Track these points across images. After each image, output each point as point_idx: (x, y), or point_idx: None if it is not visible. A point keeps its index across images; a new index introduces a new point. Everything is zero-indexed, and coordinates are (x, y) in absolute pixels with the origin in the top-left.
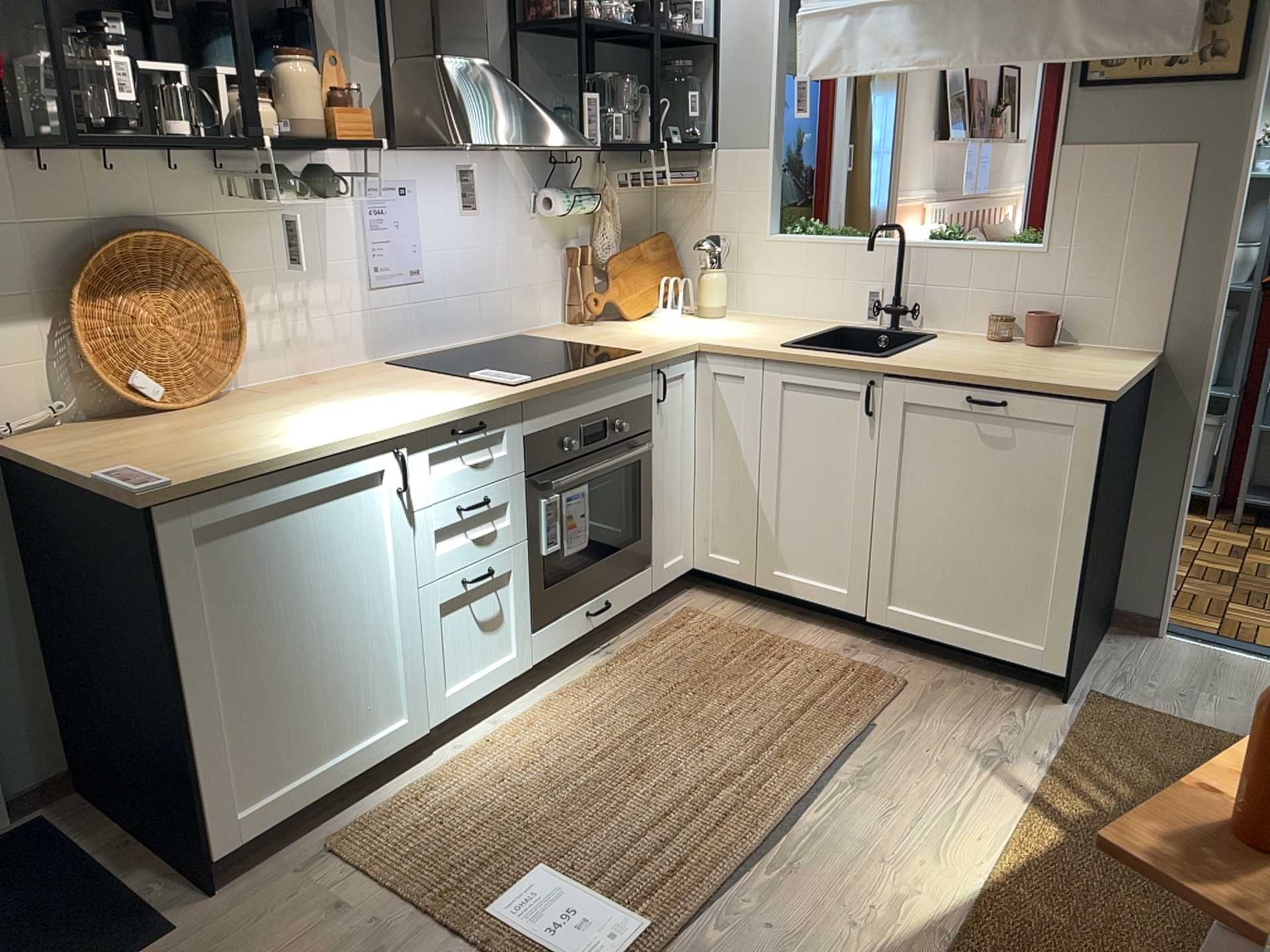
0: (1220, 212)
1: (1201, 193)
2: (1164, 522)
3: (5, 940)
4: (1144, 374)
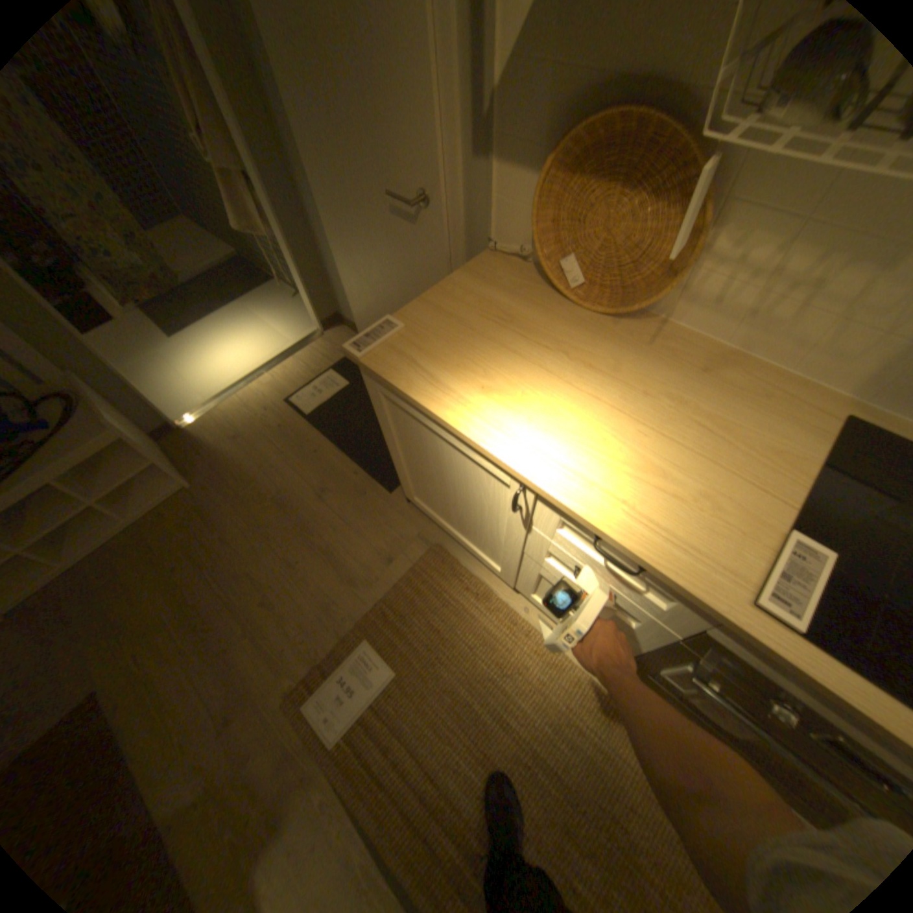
0: None
1: None
2: None
3: None
4: None
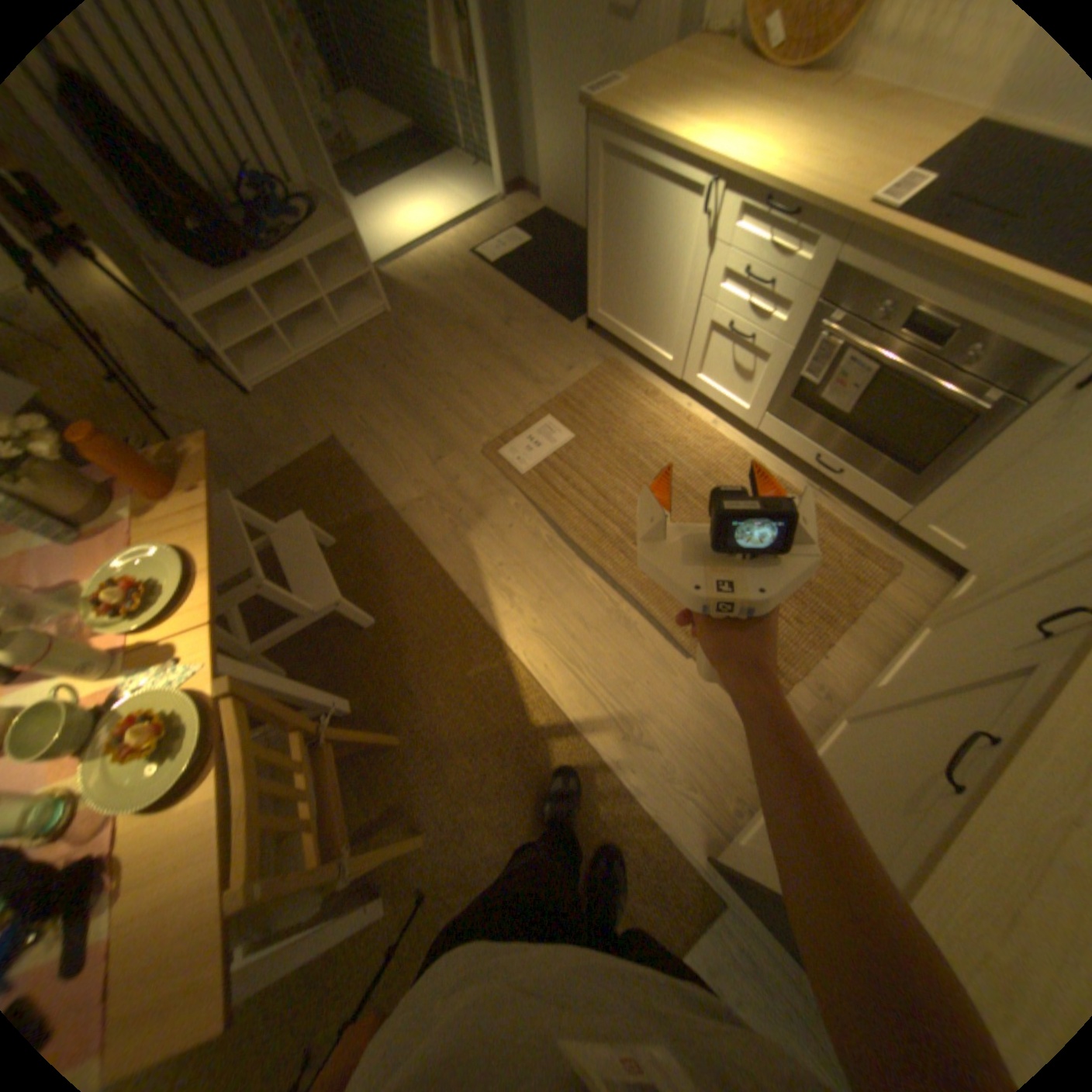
0: None
1: None
2: None
3: (576, 282)
4: None
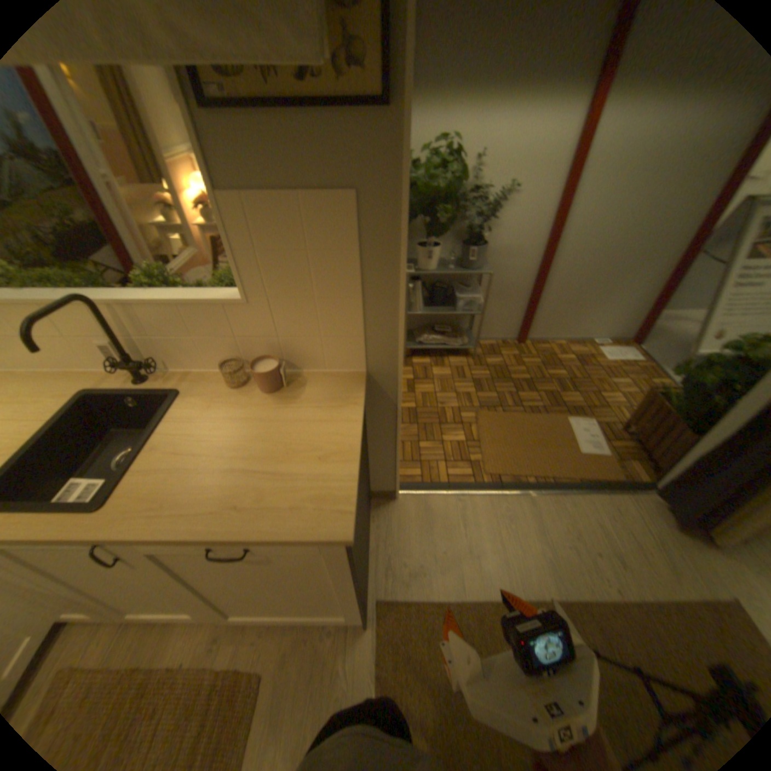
0: (389, 262)
1: (370, 245)
2: (387, 455)
3: None
4: (361, 423)
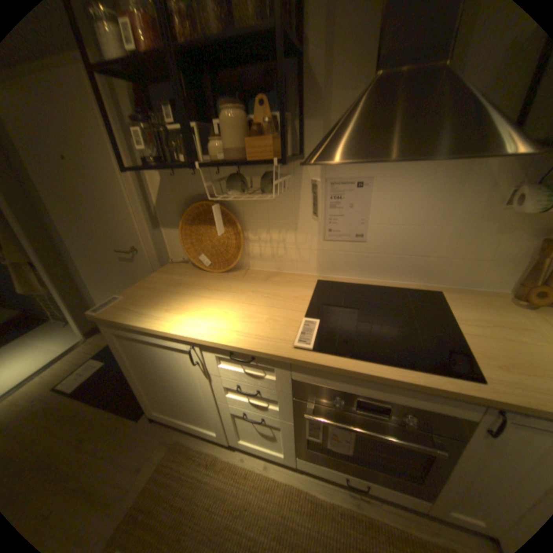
0: None
1: None
2: None
3: None
4: None
